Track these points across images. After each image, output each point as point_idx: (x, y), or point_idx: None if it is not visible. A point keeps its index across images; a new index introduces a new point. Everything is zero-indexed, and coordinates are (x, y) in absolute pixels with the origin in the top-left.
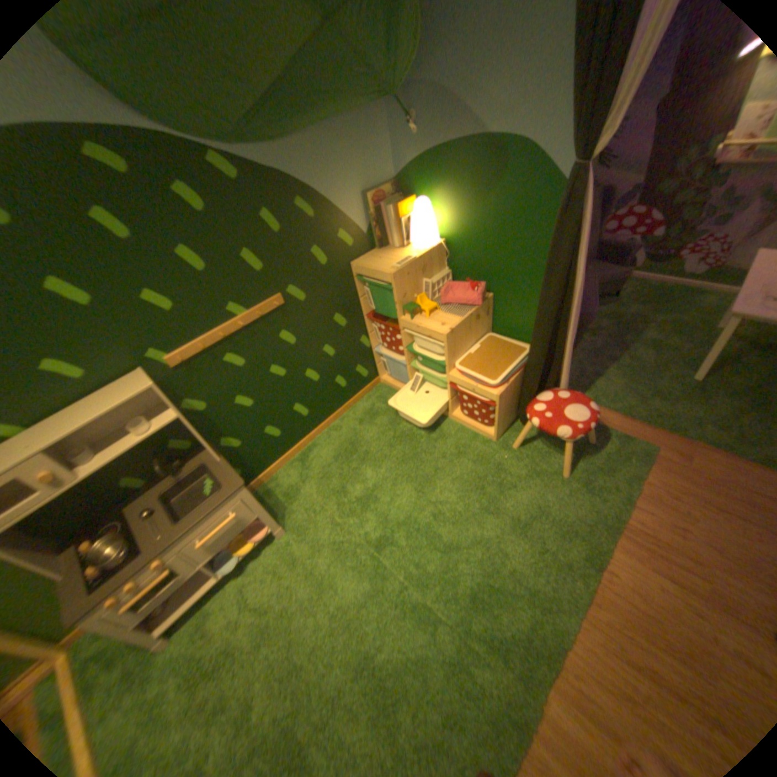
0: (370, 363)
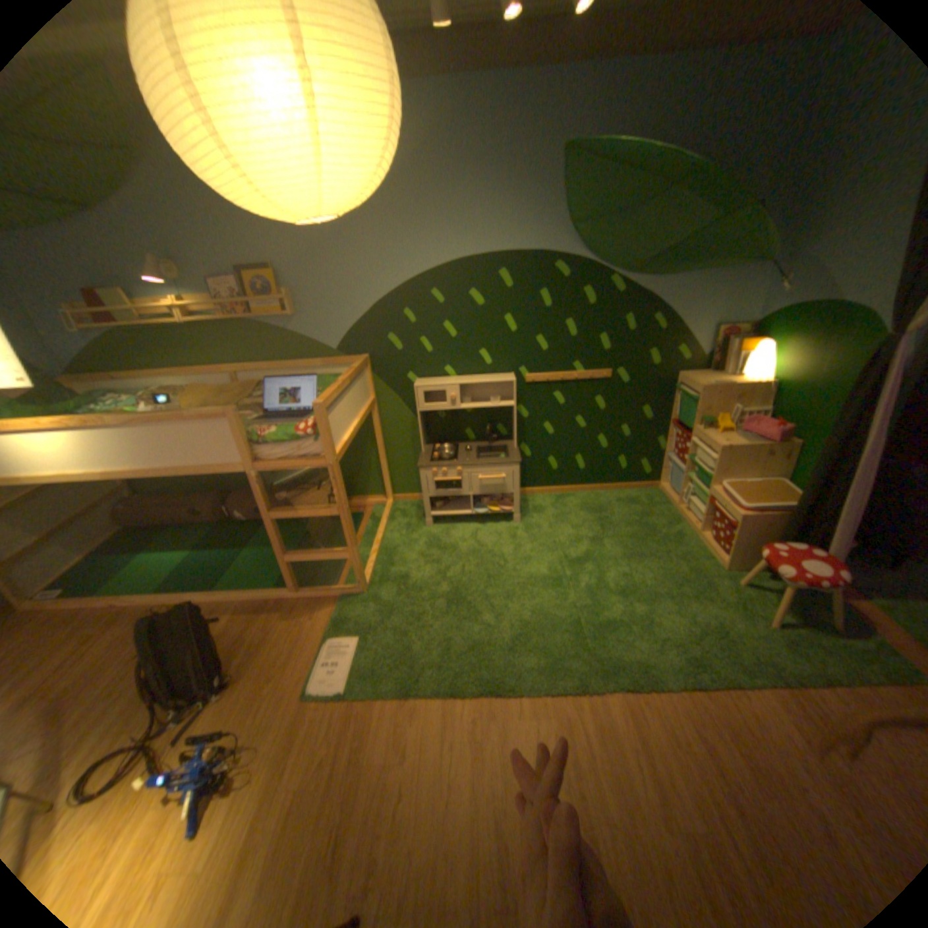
0: (657, 465)
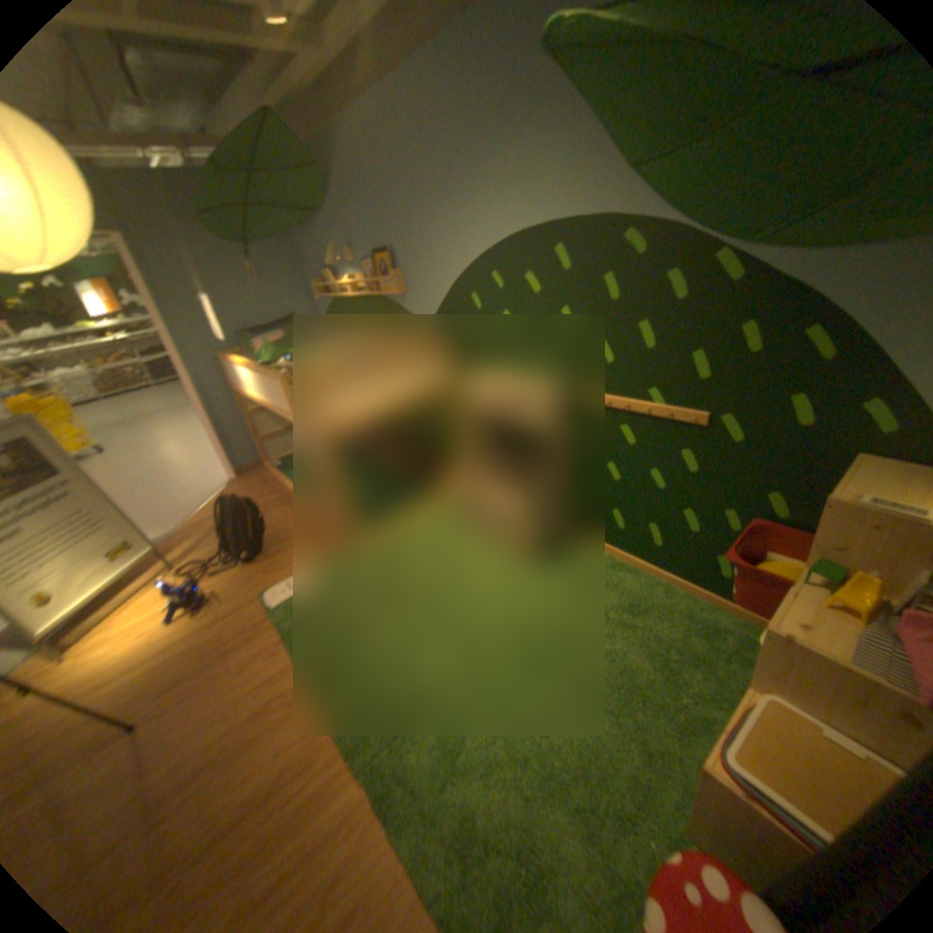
0: None
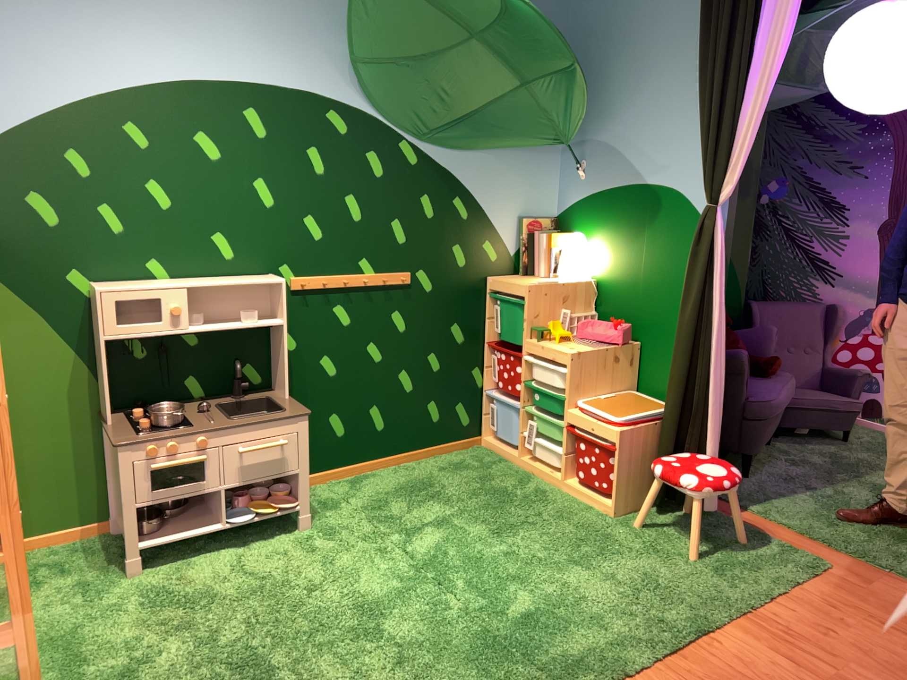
0: (476, 410)
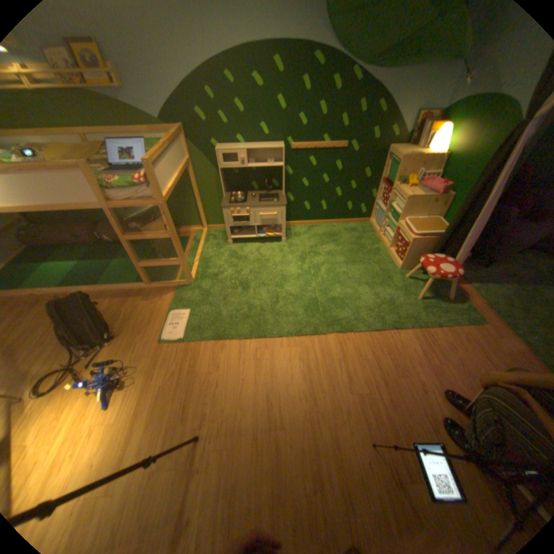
0: (369, 208)
